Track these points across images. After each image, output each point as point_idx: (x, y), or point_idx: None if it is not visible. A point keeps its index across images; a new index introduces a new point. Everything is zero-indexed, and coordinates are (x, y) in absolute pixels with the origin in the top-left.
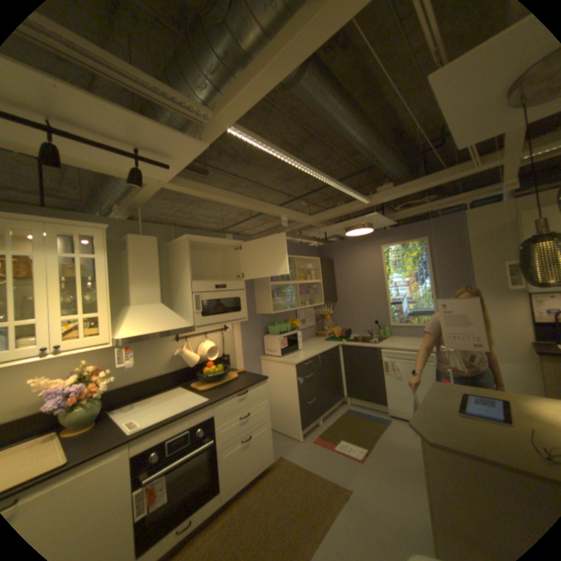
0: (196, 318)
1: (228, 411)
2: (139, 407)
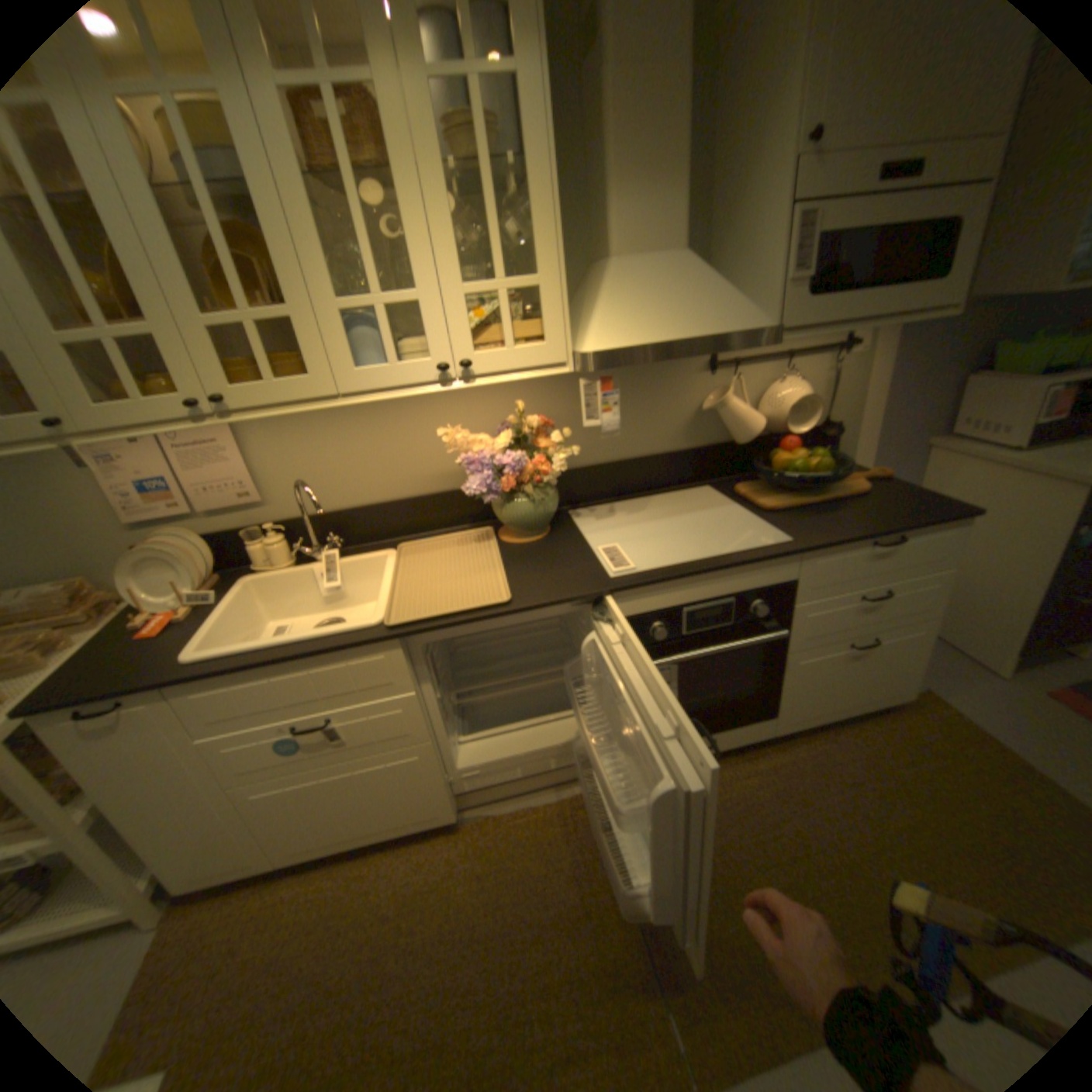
0: (792, 300)
1: (840, 577)
2: (626, 516)
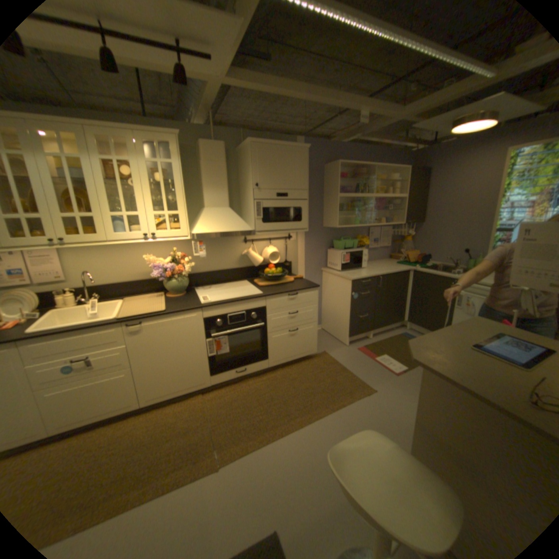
0: (257, 224)
1: (279, 305)
2: (215, 289)
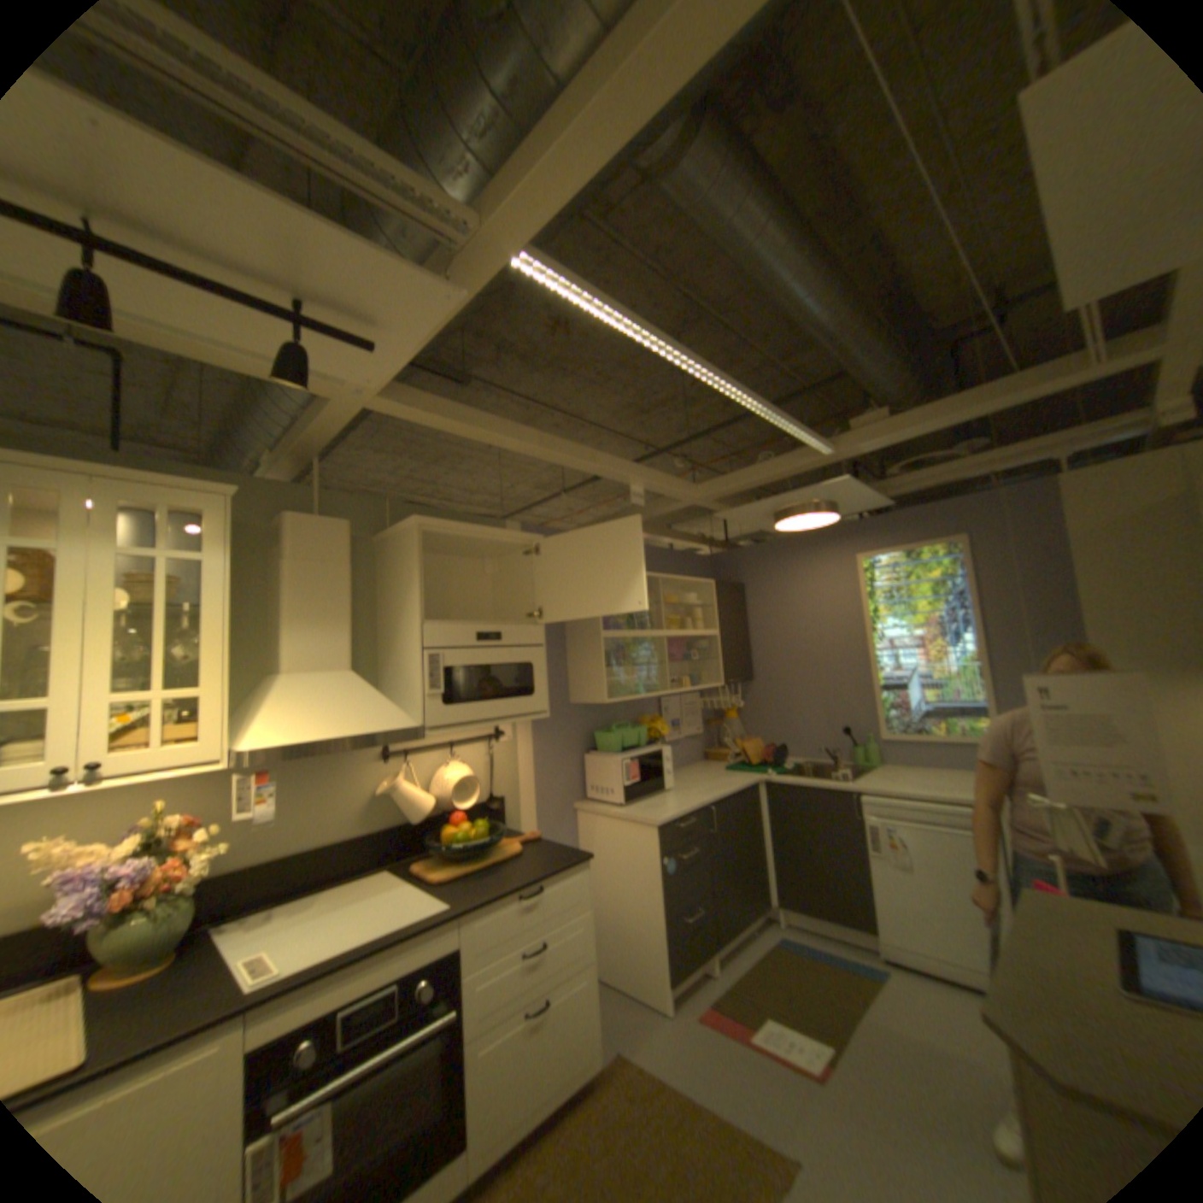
0: (429, 708)
1: (496, 936)
2: (286, 919)
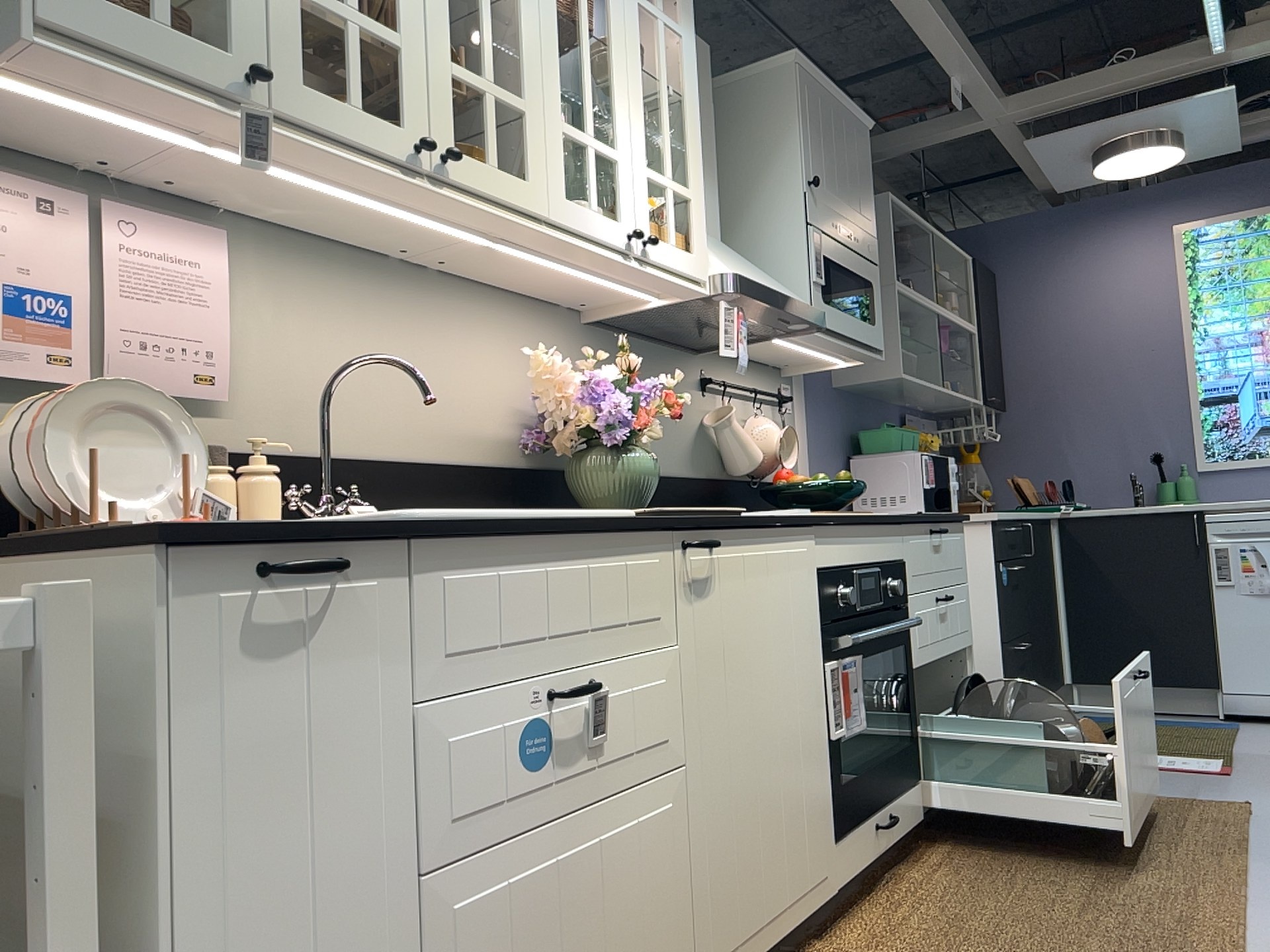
0: (817, 300)
1: (924, 564)
2: None
